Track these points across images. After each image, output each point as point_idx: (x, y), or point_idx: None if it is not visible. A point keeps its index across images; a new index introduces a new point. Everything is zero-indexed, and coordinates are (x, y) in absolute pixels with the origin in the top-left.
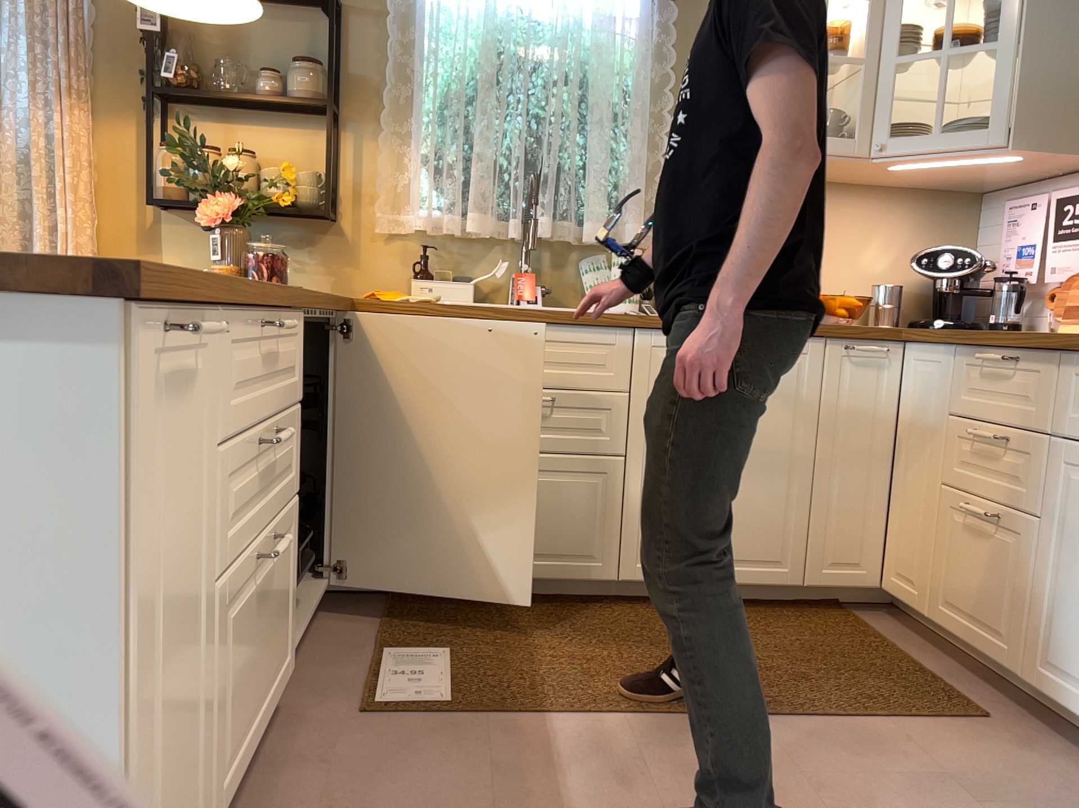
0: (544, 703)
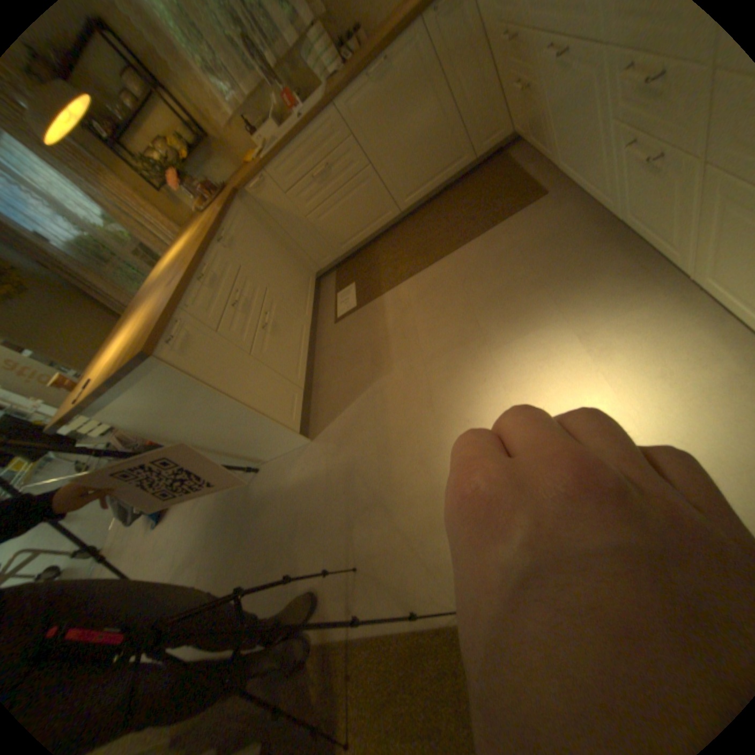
0: (383, 288)
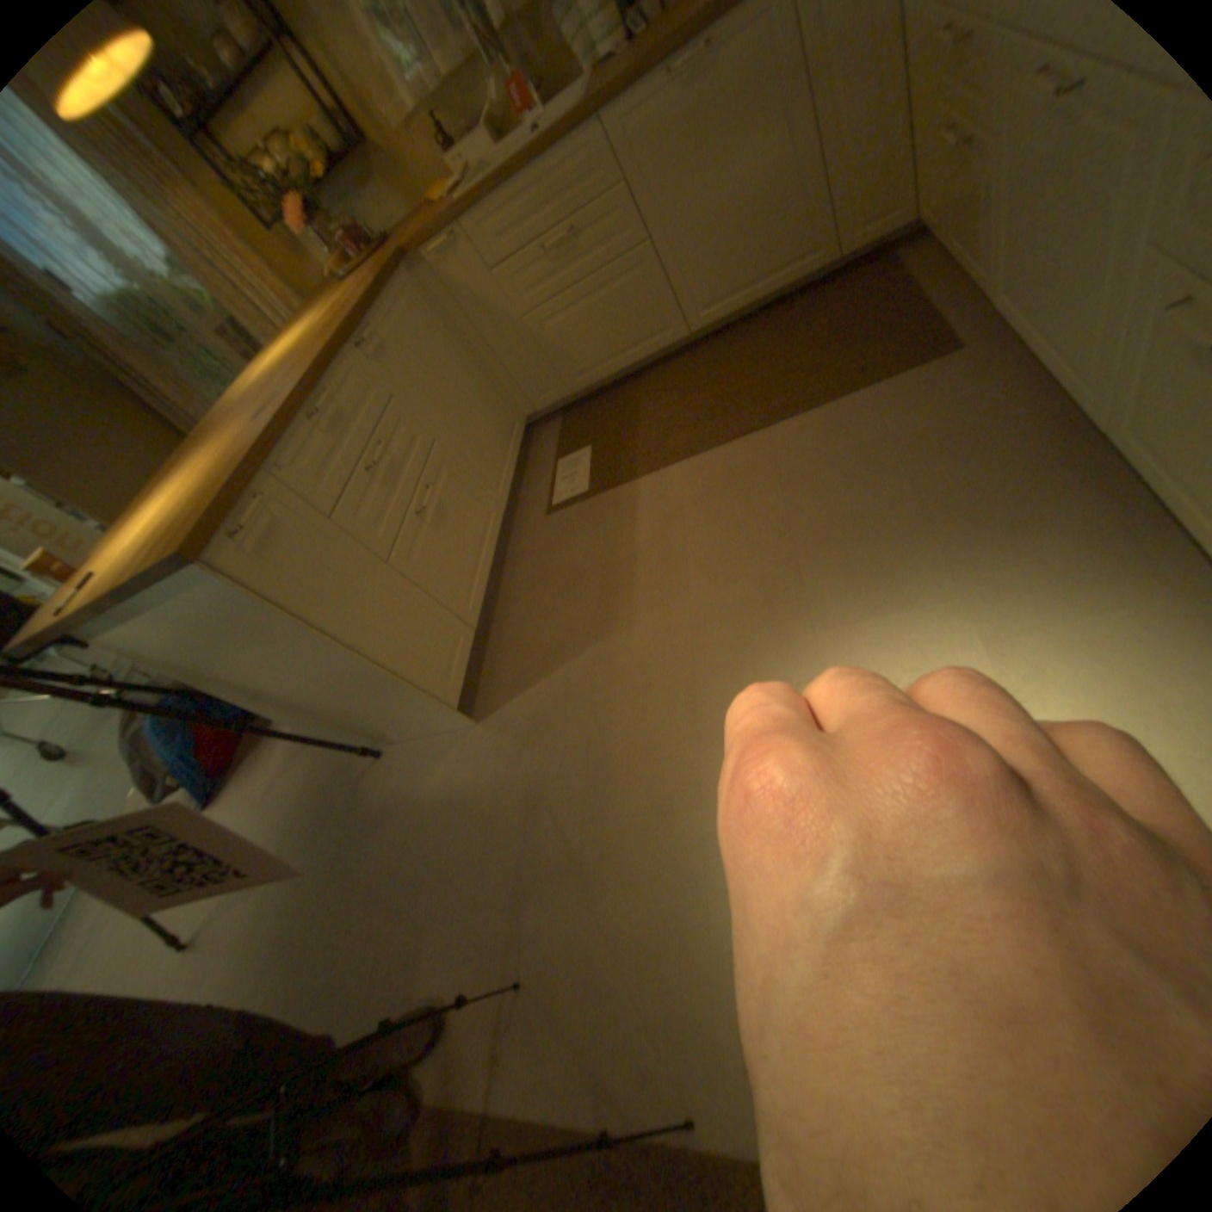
0: (639, 467)
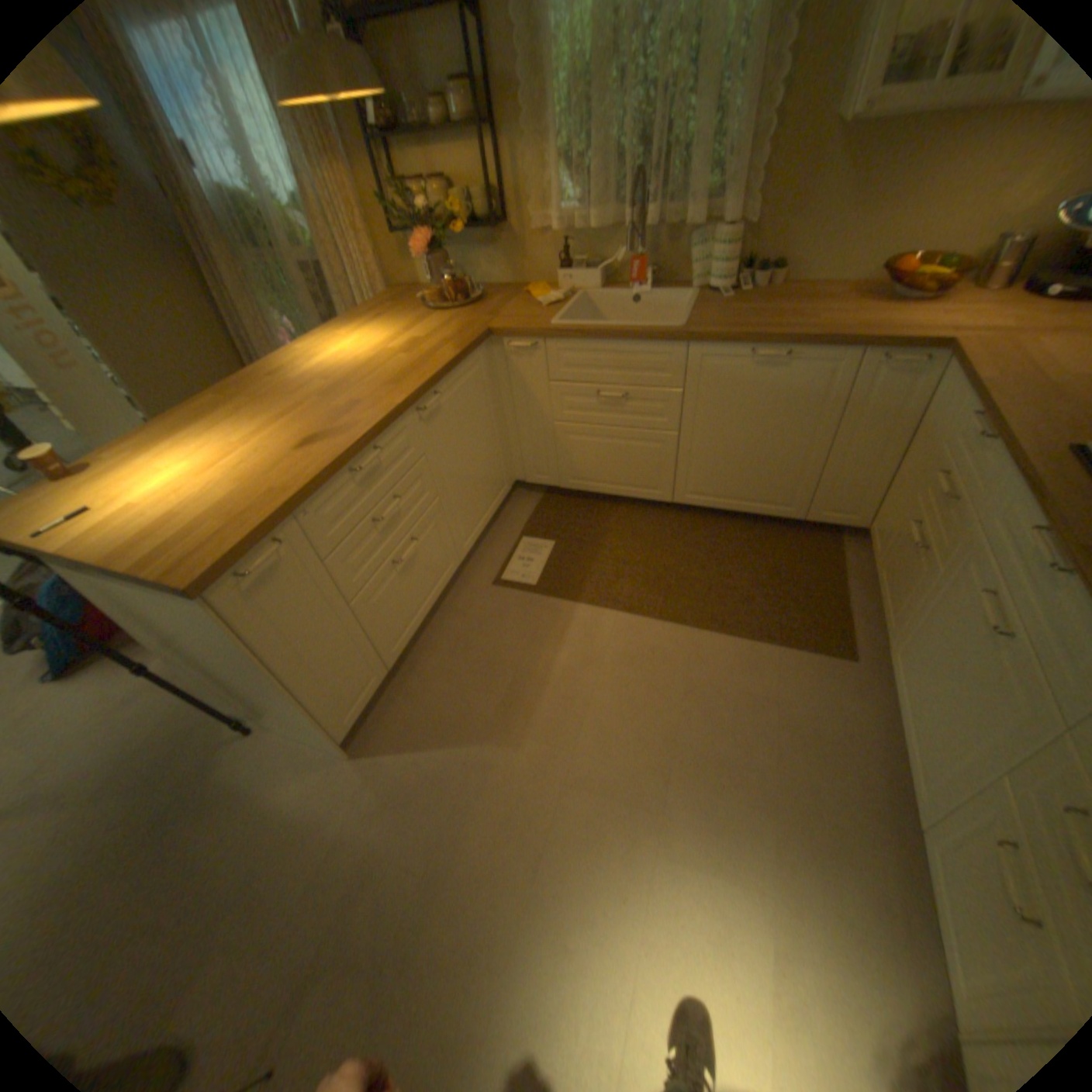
0: (582, 593)
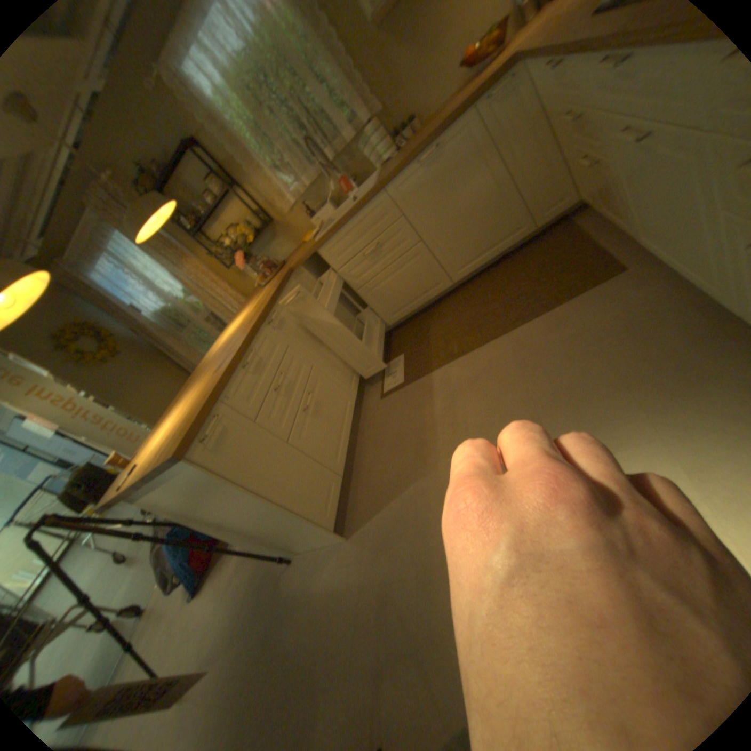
0: (432, 365)
